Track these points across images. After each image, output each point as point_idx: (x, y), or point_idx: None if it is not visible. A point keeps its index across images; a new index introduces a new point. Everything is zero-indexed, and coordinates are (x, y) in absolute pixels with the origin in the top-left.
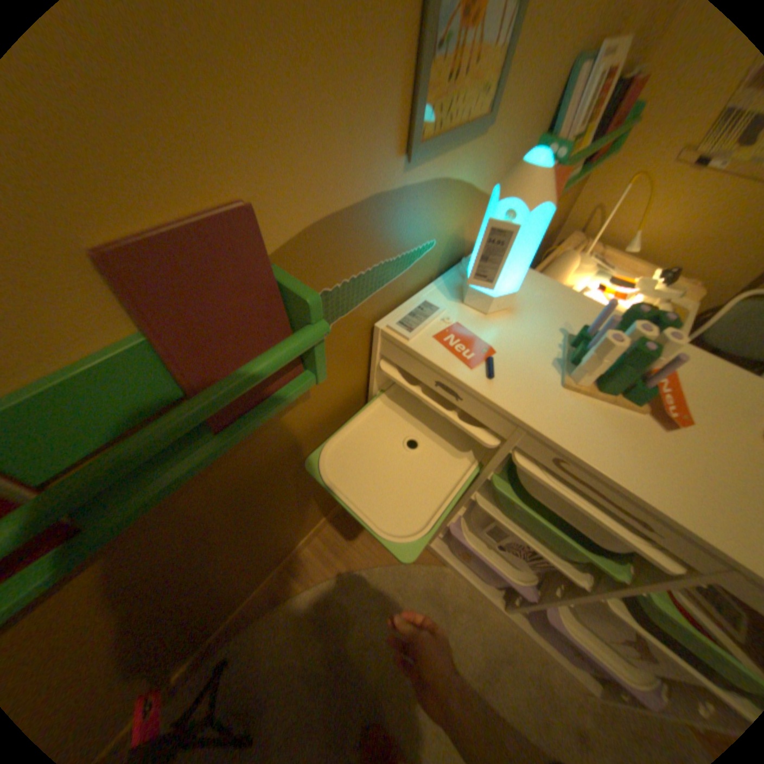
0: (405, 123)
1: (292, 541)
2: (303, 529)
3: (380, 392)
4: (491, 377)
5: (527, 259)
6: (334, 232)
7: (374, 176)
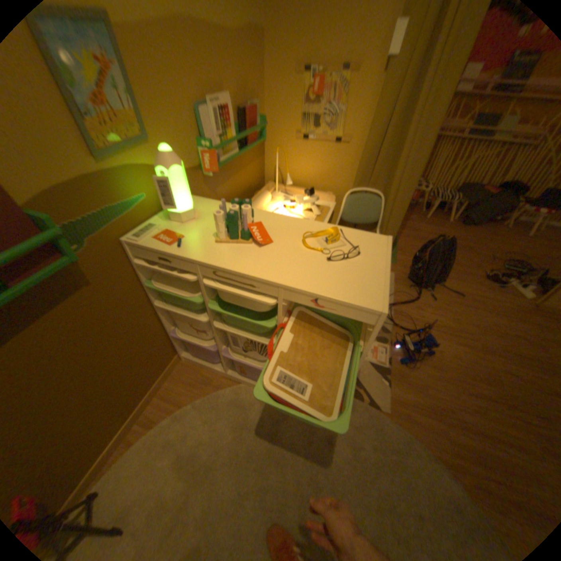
0: (80, 144)
1: (130, 399)
2: (137, 389)
3: (147, 280)
4: (179, 246)
5: (186, 192)
6: (58, 192)
7: (73, 166)
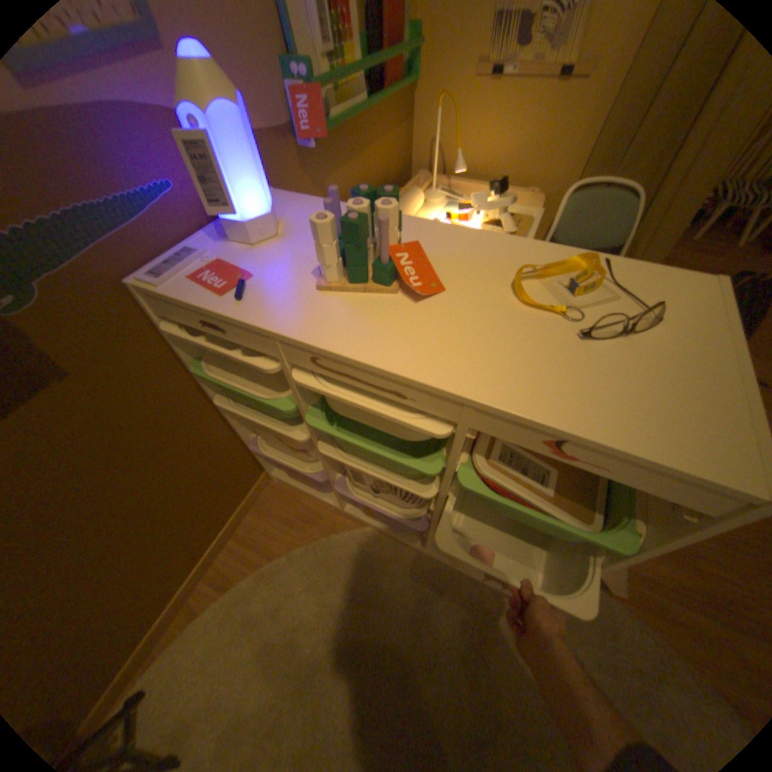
0: None
1: (189, 549)
2: (201, 533)
3: (196, 360)
4: (240, 298)
5: (256, 174)
6: None
7: None
